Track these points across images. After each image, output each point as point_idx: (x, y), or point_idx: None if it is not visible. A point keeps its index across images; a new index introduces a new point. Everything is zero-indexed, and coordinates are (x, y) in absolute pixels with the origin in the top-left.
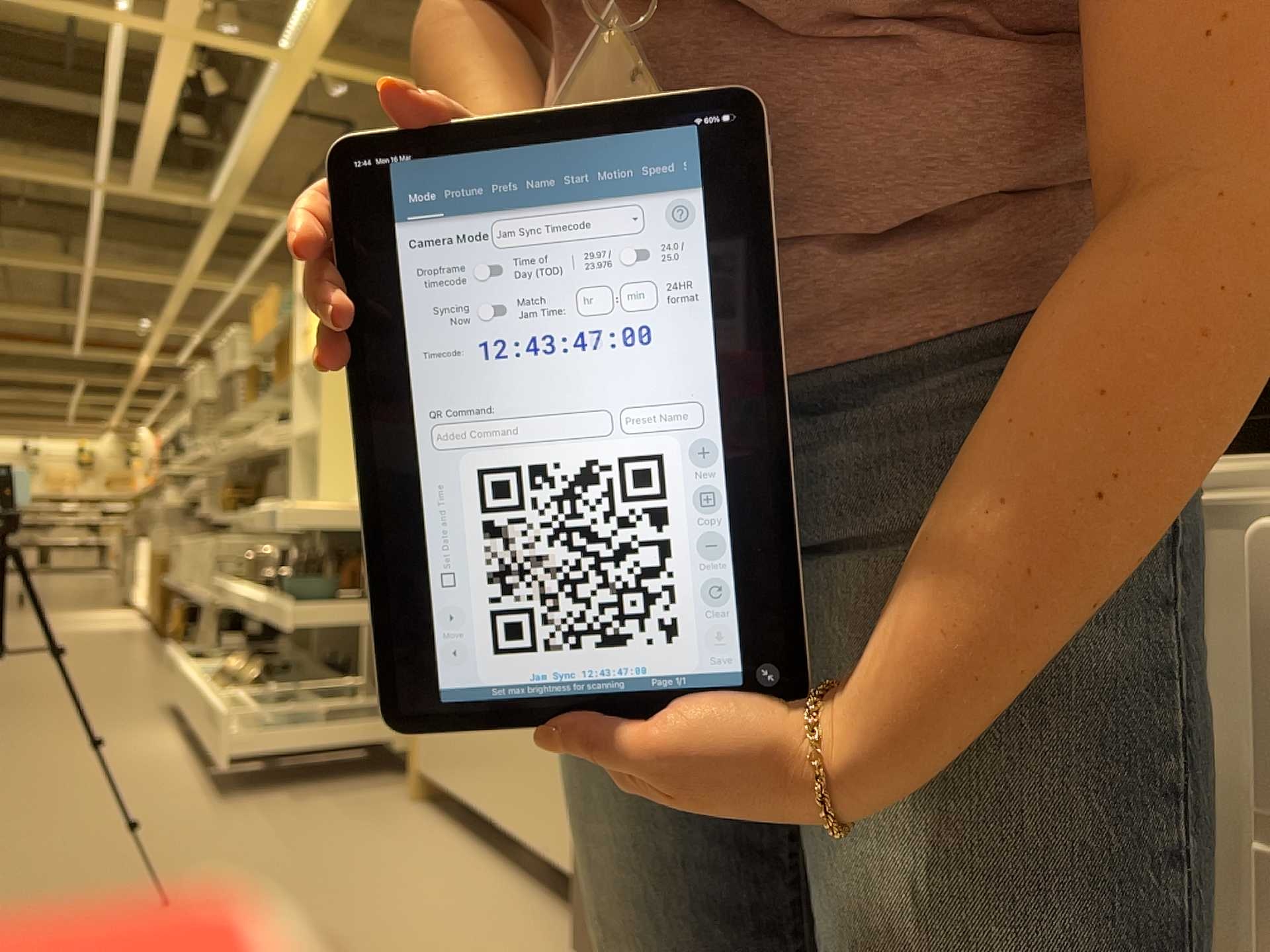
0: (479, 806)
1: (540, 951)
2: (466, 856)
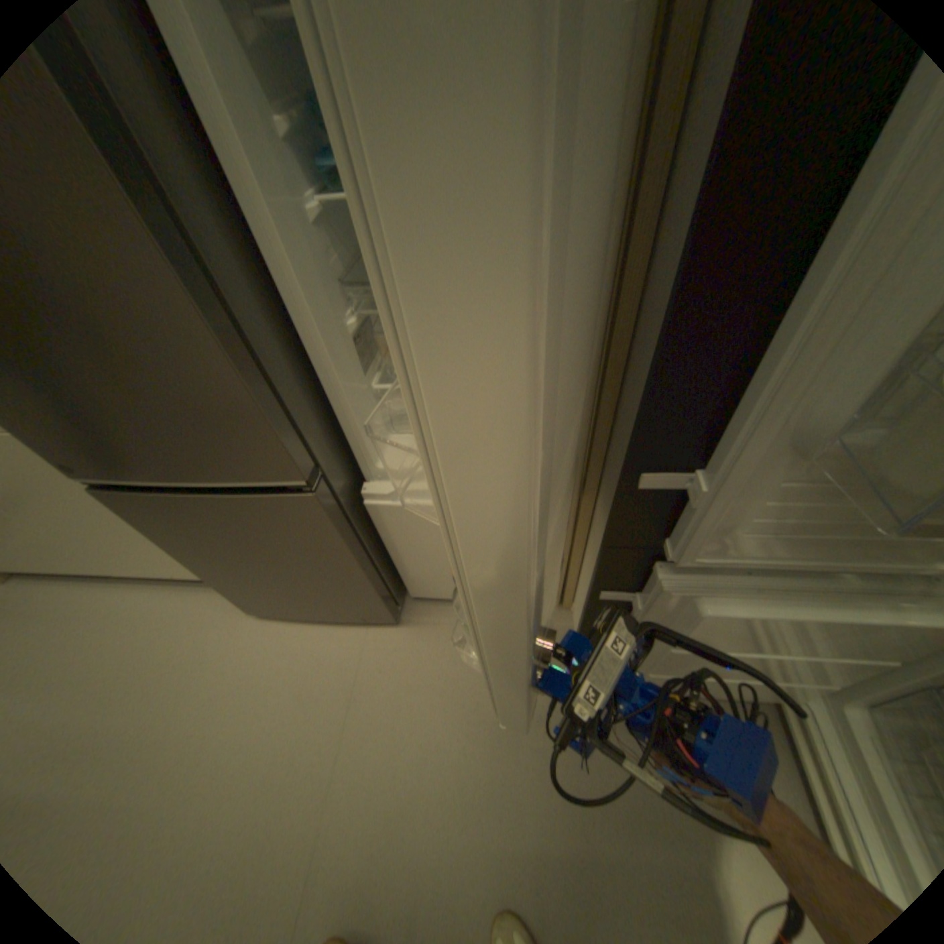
0: (81, 573)
1: (219, 617)
2: (100, 594)
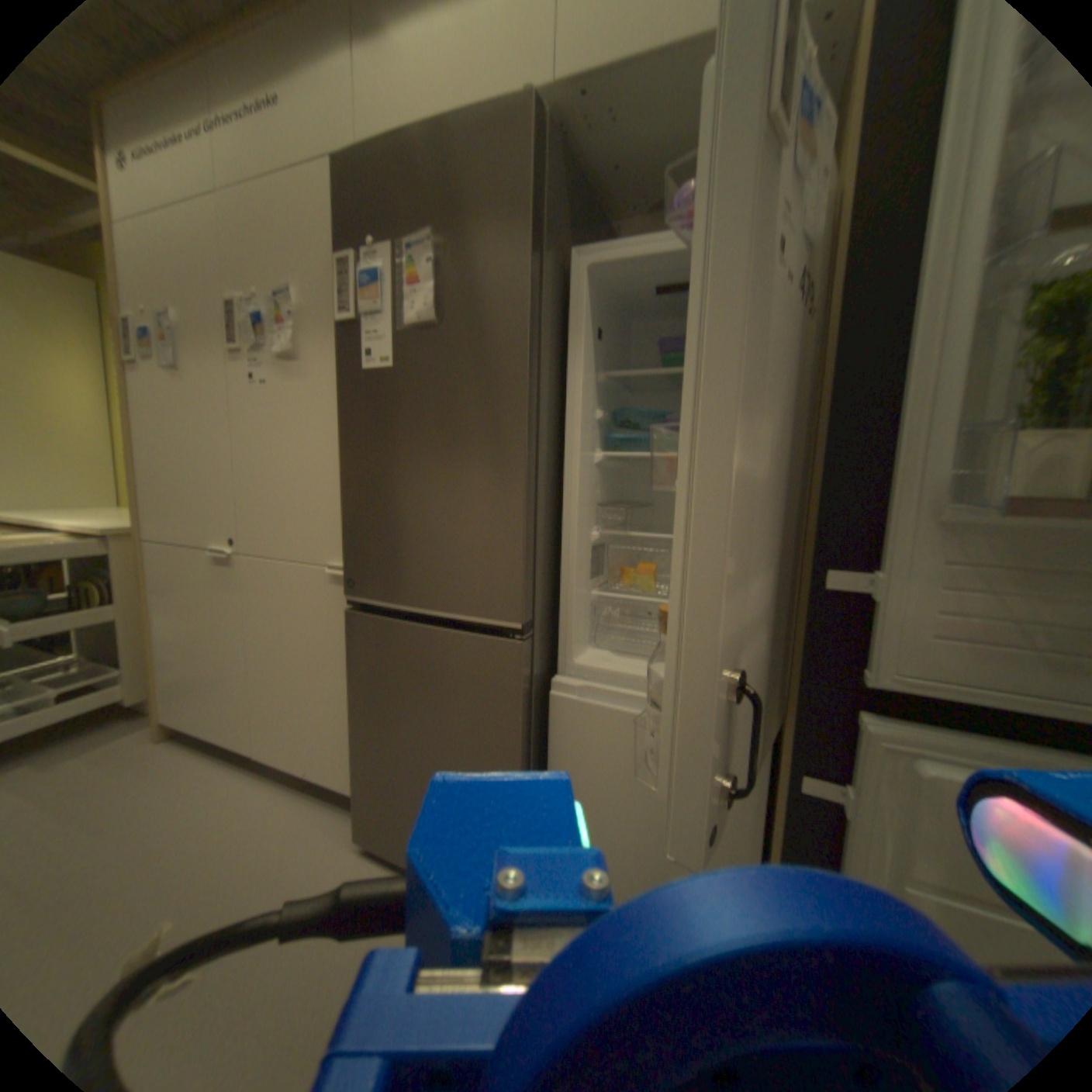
0: (232, 748)
1: (321, 842)
2: (227, 781)
